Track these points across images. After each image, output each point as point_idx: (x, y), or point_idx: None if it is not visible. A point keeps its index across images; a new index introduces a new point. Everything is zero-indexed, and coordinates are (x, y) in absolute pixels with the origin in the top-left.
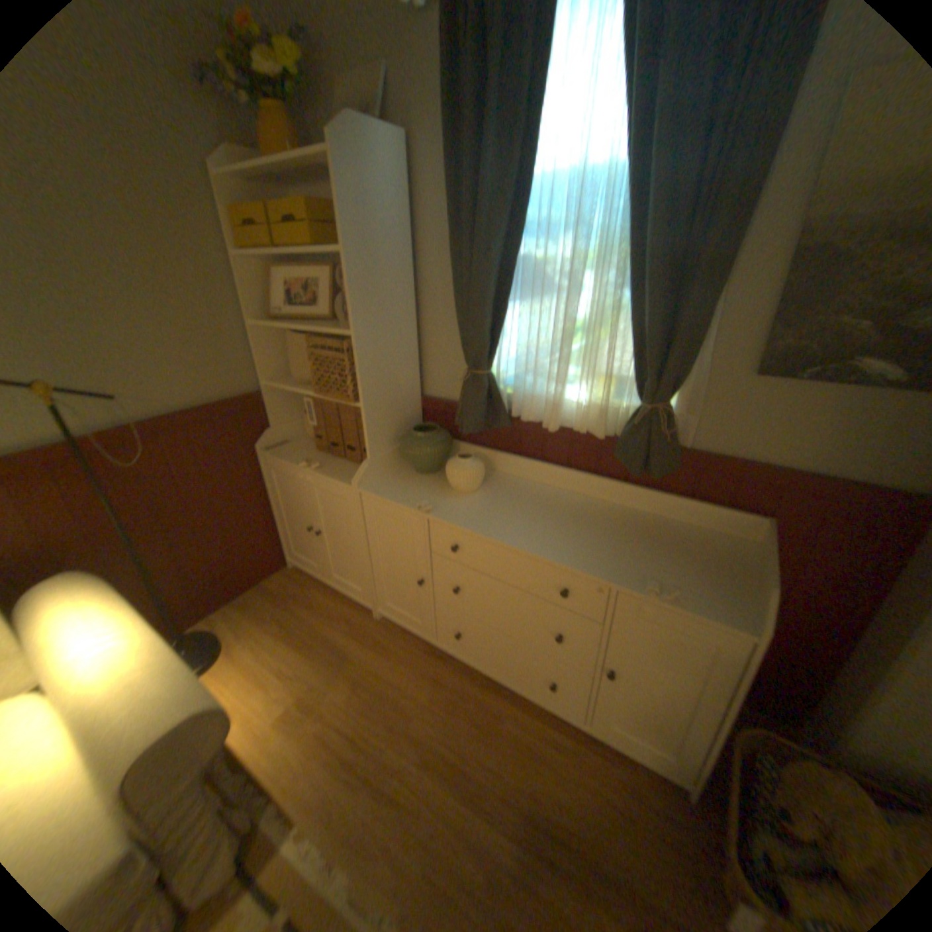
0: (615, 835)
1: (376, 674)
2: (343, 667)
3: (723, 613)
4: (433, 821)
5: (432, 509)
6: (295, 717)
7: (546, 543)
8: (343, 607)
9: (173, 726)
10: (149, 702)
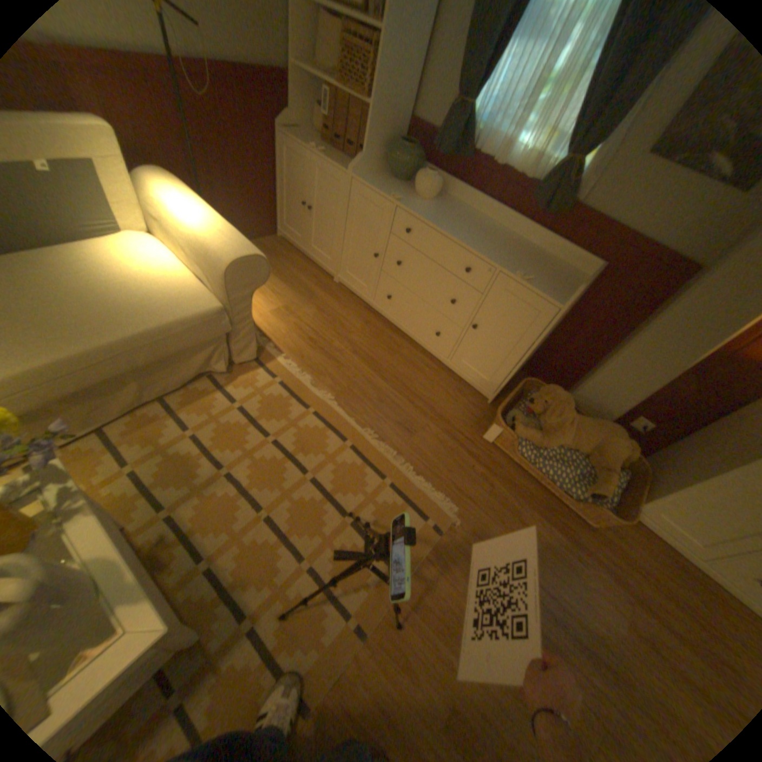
0: (444, 402)
1: (332, 308)
2: (312, 299)
3: (550, 294)
4: (355, 372)
5: (401, 199)
6: (283, 313)
7: (466, 239)
8: (314, 270)
9: (249, 255)
10: (233, 242)
